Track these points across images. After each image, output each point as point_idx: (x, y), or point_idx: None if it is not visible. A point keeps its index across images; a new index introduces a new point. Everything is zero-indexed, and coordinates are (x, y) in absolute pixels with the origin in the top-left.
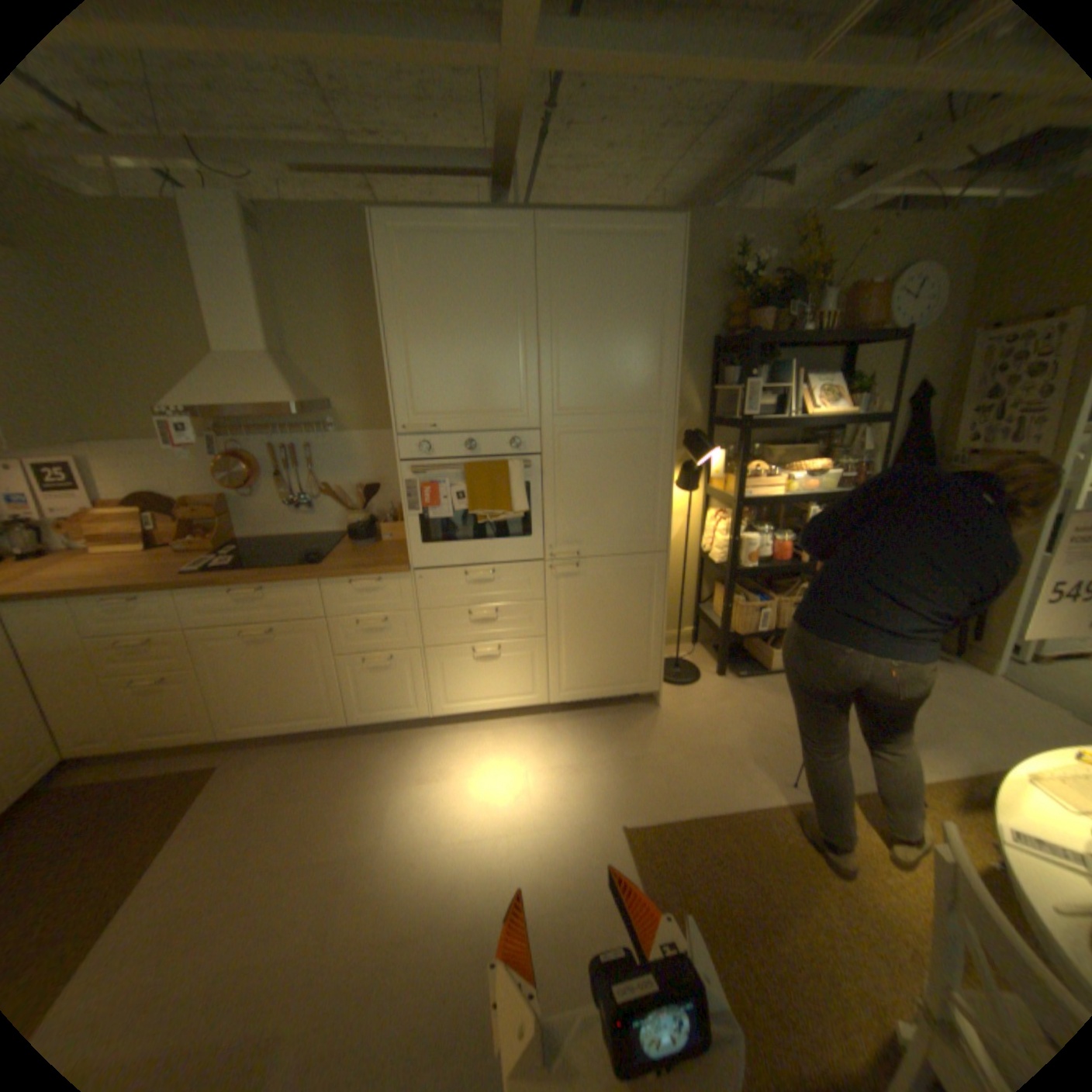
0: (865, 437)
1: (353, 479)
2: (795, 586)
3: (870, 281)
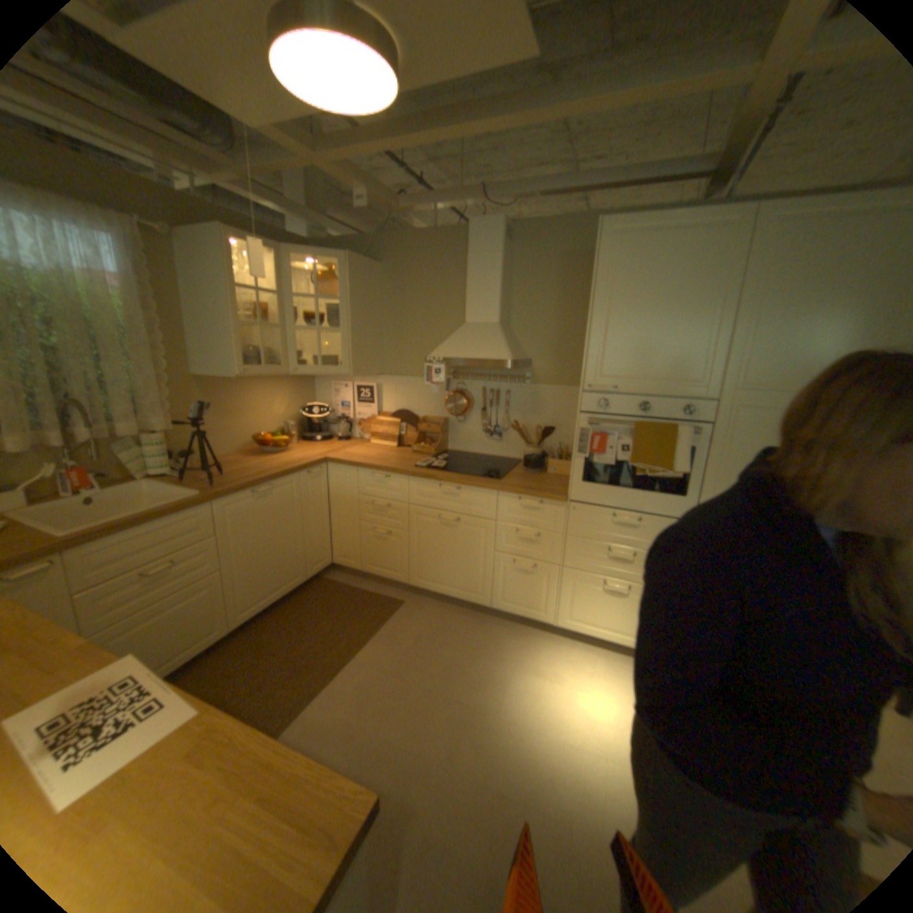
0: None
1: (534, 421)
2: None
3: None
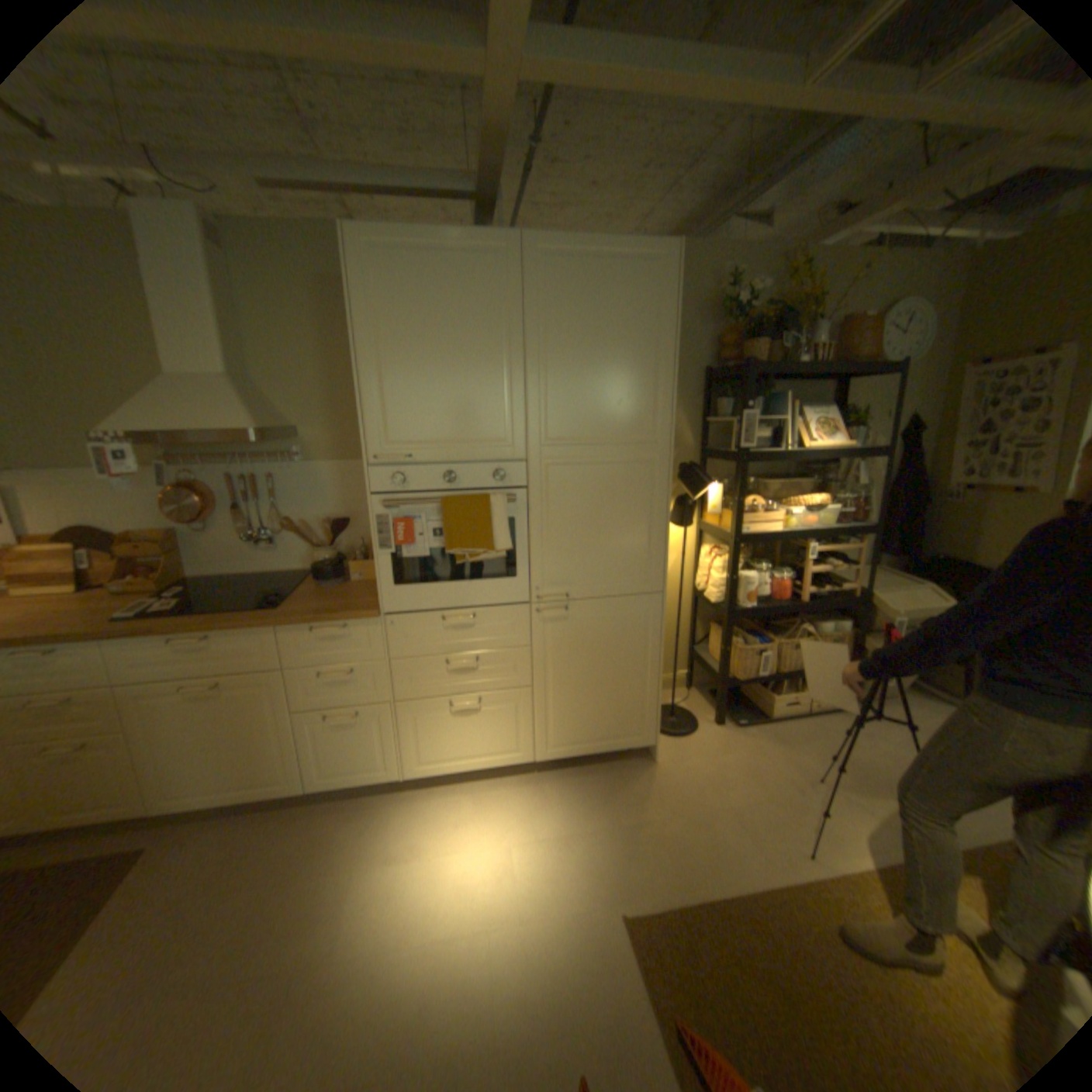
0: (859, 471)
1: (320, 513)
2: (794, 626)
3: (860, 315)
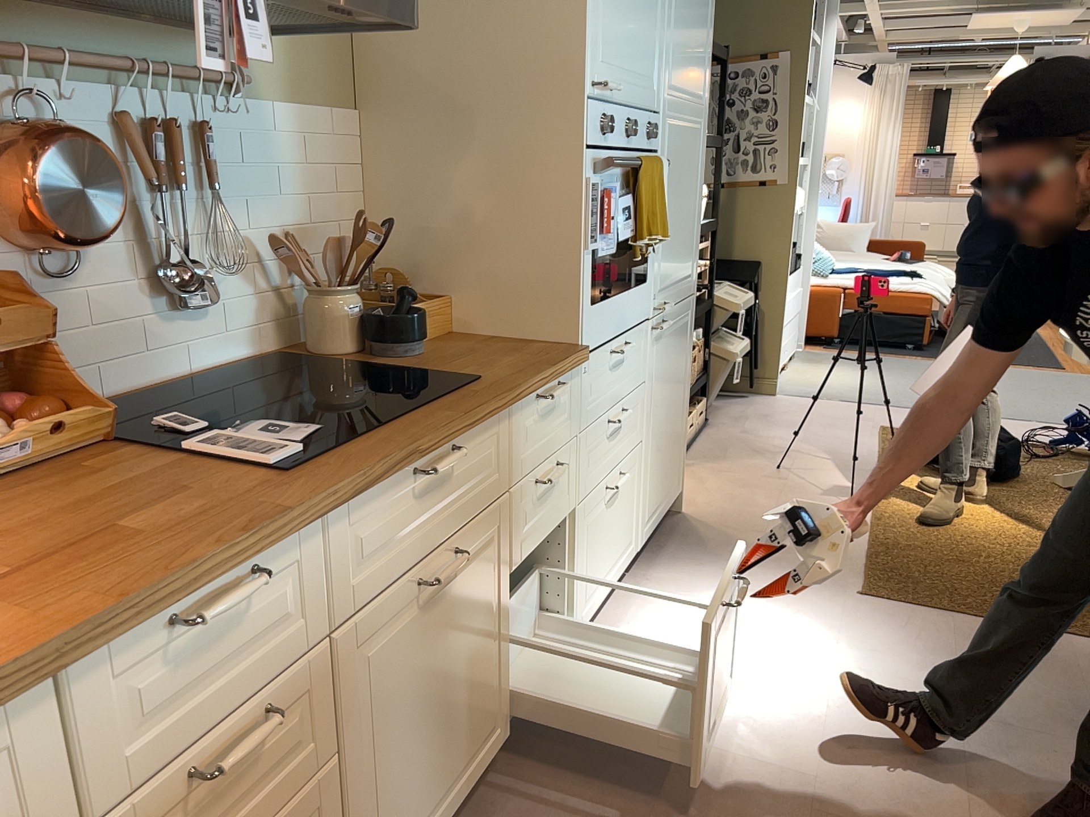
0: None
1: (278, 219)
2: None
3: None
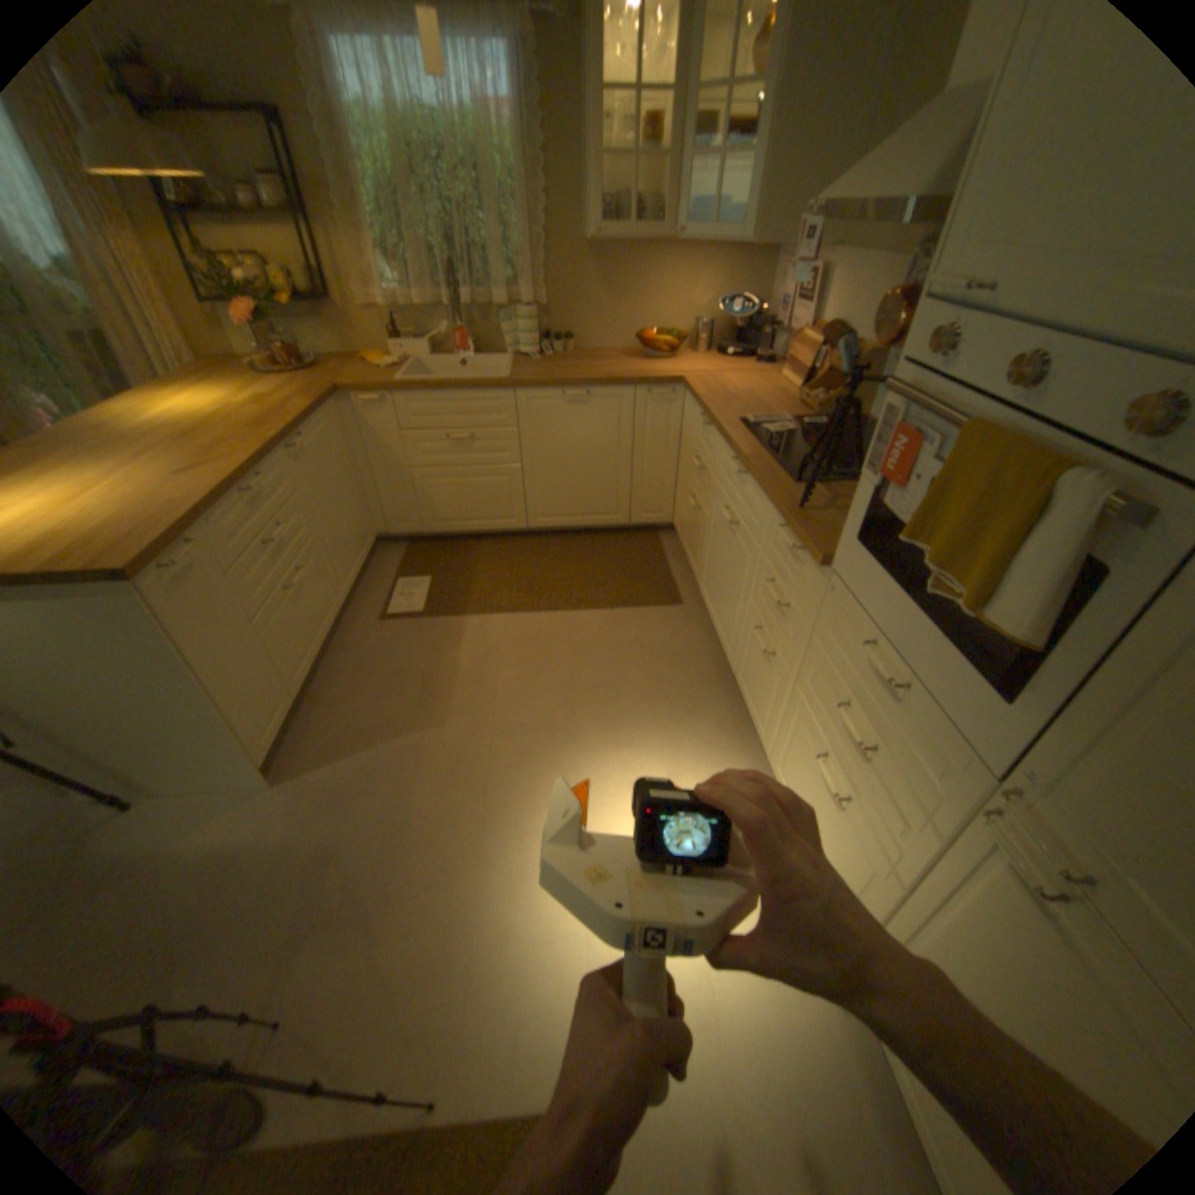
0: None
1: None
2: None
3: None
